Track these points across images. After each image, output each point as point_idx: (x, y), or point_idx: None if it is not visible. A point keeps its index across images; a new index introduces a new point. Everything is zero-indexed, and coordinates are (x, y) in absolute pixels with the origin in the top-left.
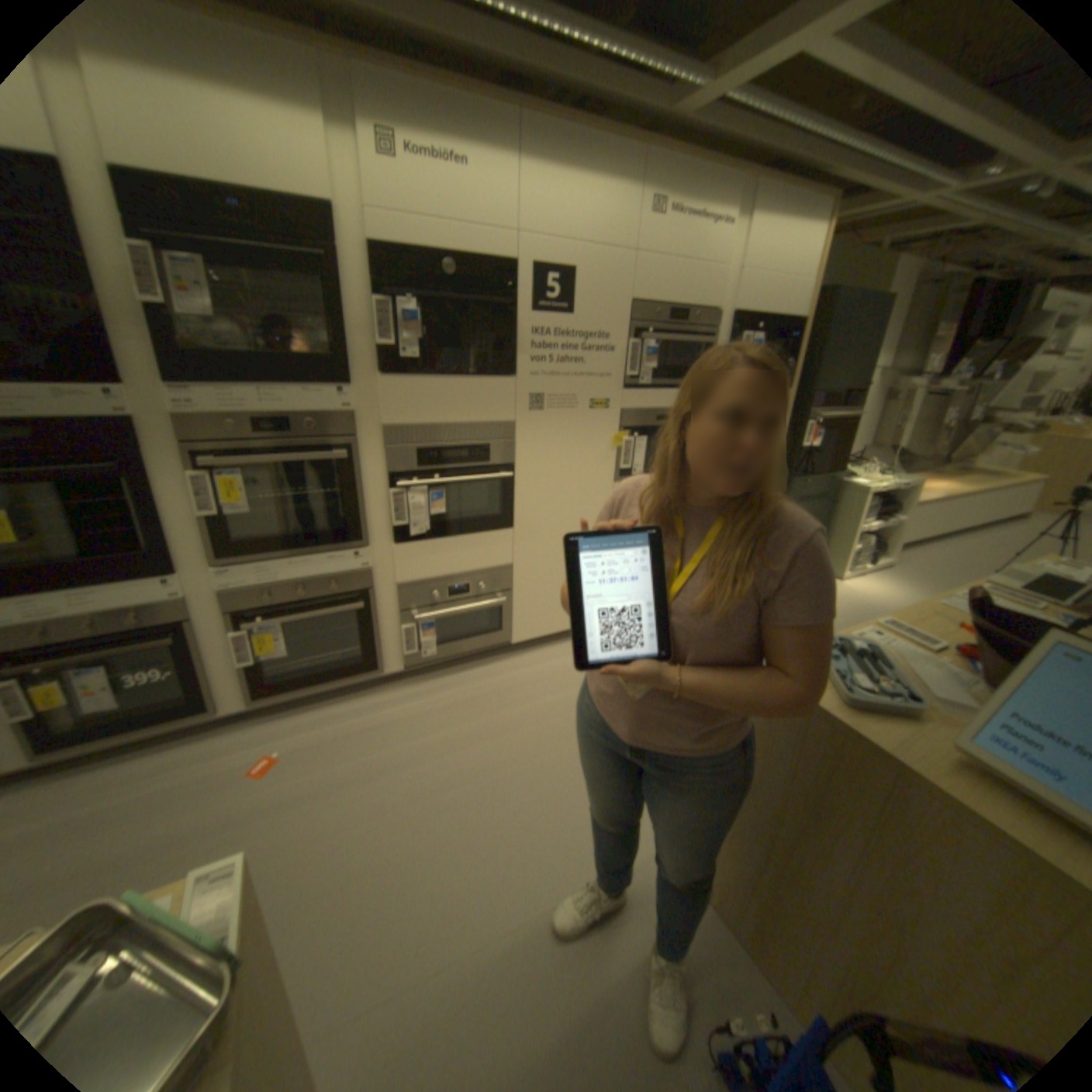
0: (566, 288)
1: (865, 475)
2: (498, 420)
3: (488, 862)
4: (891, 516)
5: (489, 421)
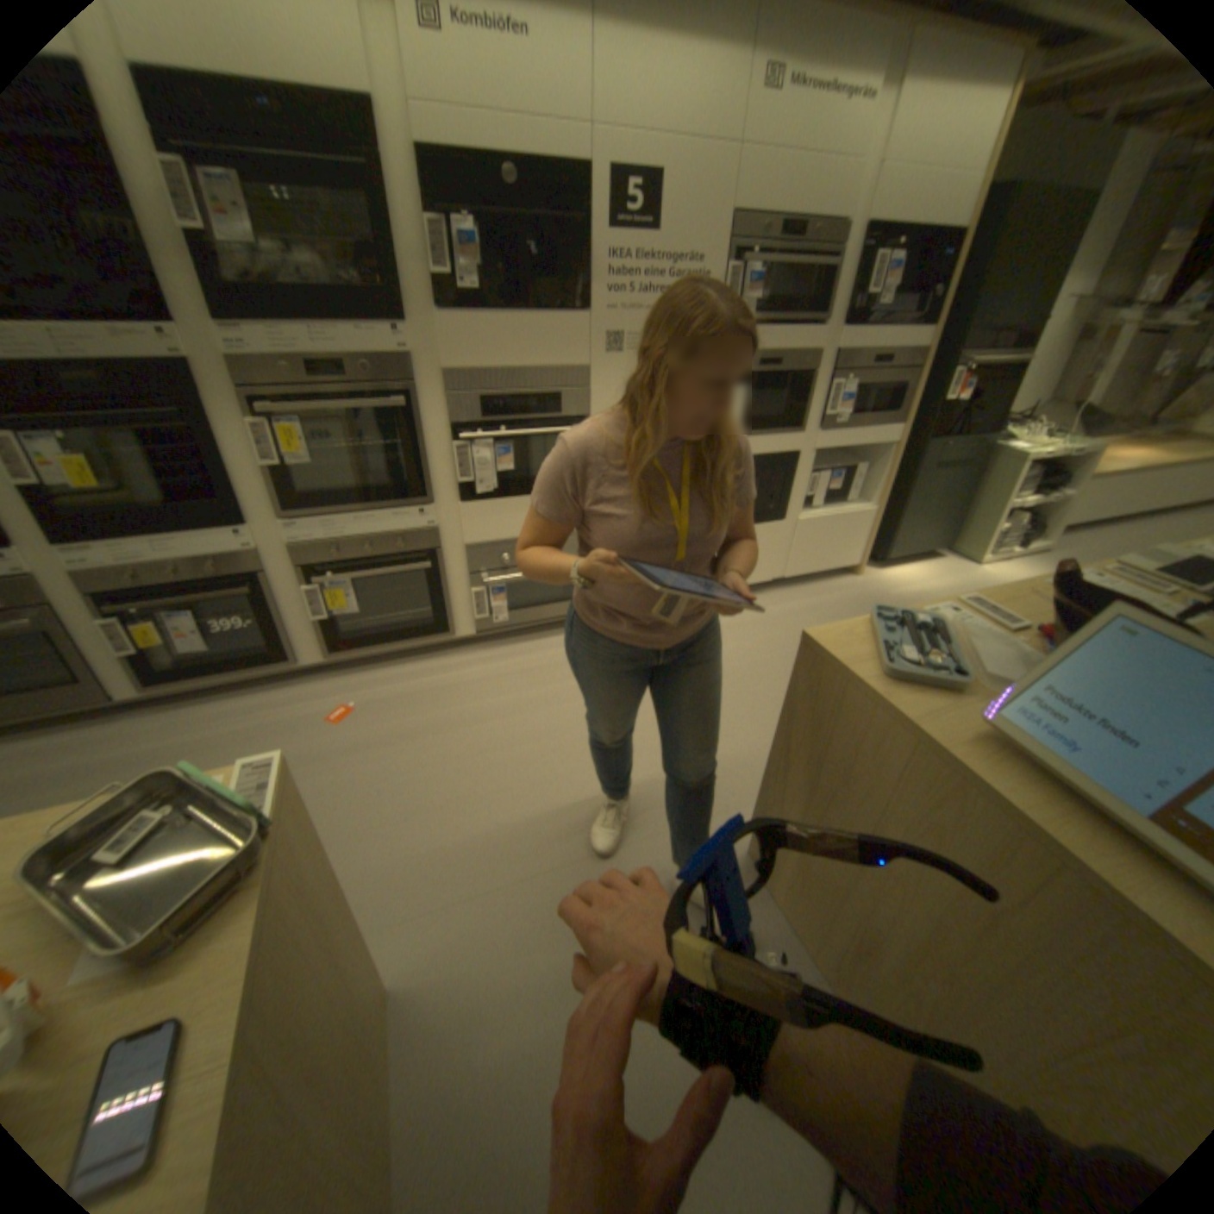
0: (649, 198)
1: (1029, 438)
2: (570, 365)
3: (541, 812)
4: (1055, 489)
5: (560, 366)
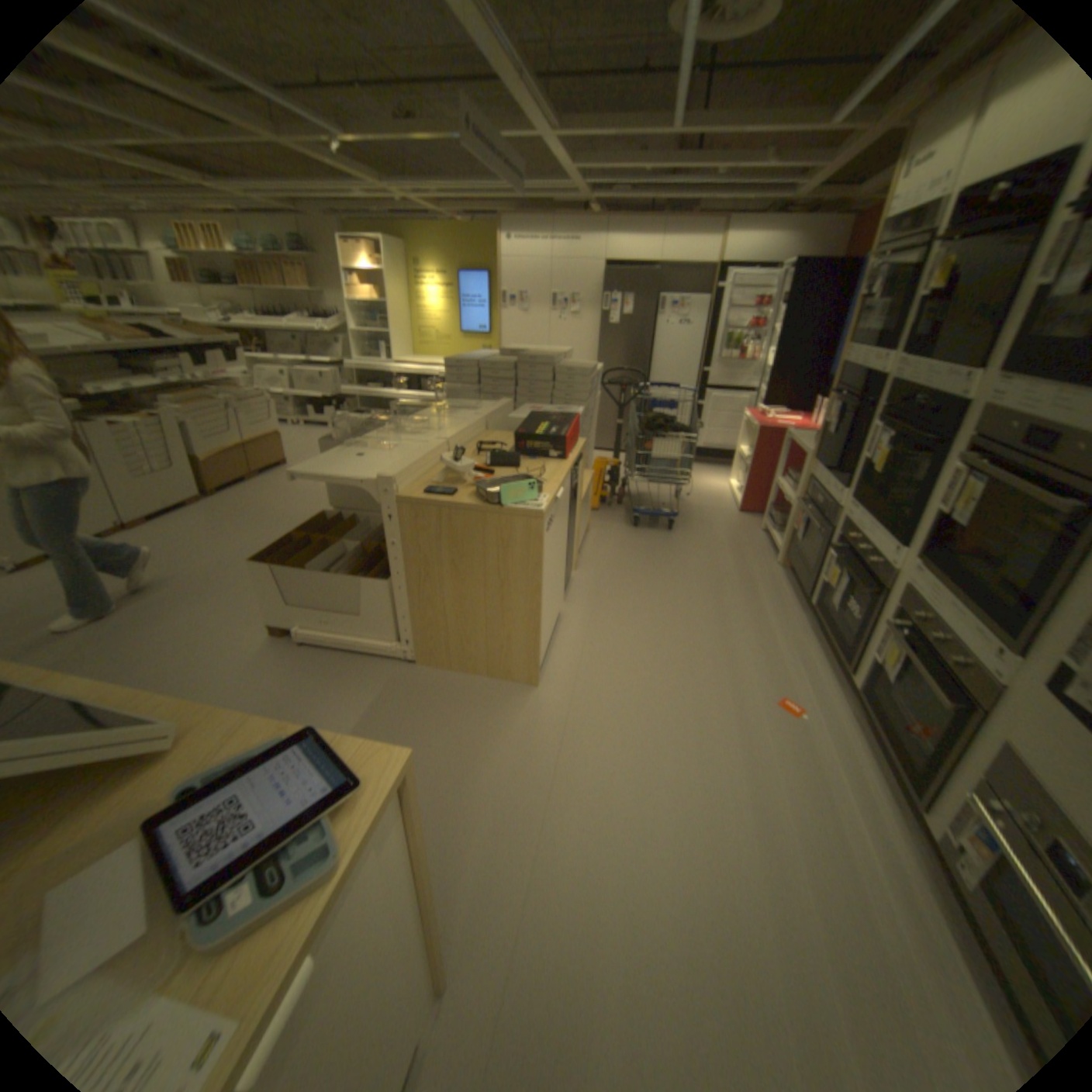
0: None
1: None
2: None
3: (611, 813)
4: None
5: None
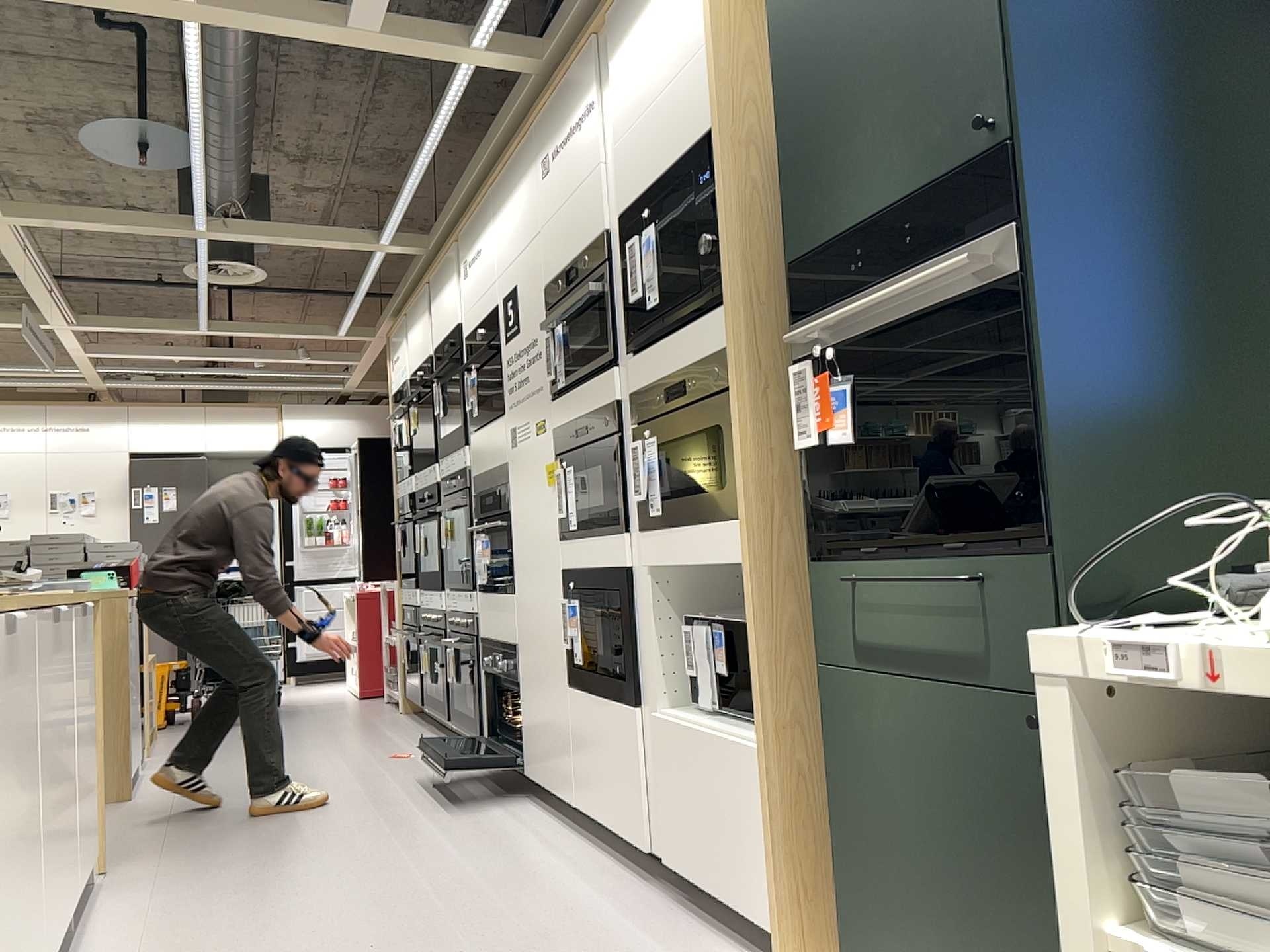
0: (514, 308)
1: None
2: (511, 464)
3: (233, 815)
4: None
5: (505, 465)
